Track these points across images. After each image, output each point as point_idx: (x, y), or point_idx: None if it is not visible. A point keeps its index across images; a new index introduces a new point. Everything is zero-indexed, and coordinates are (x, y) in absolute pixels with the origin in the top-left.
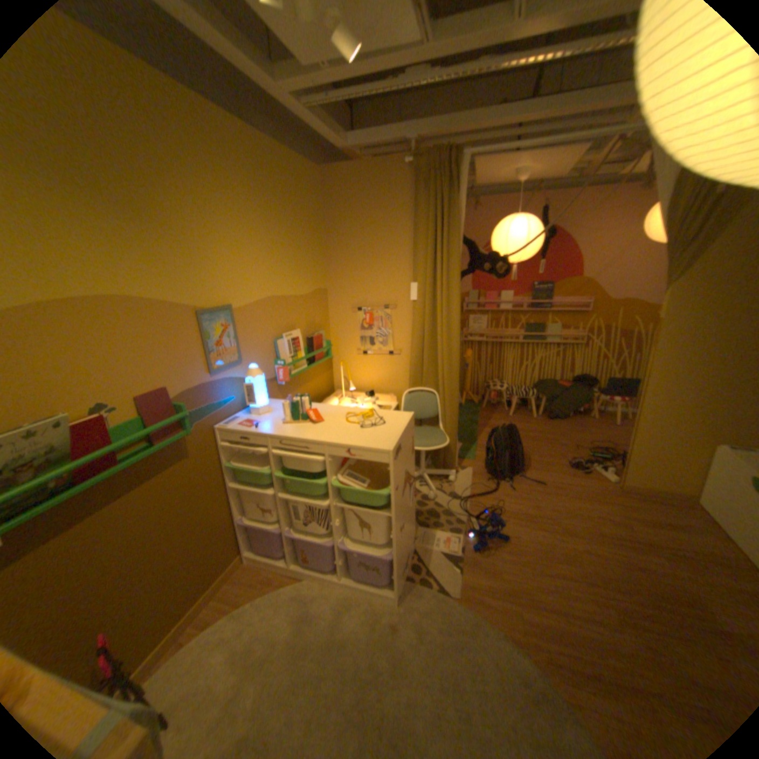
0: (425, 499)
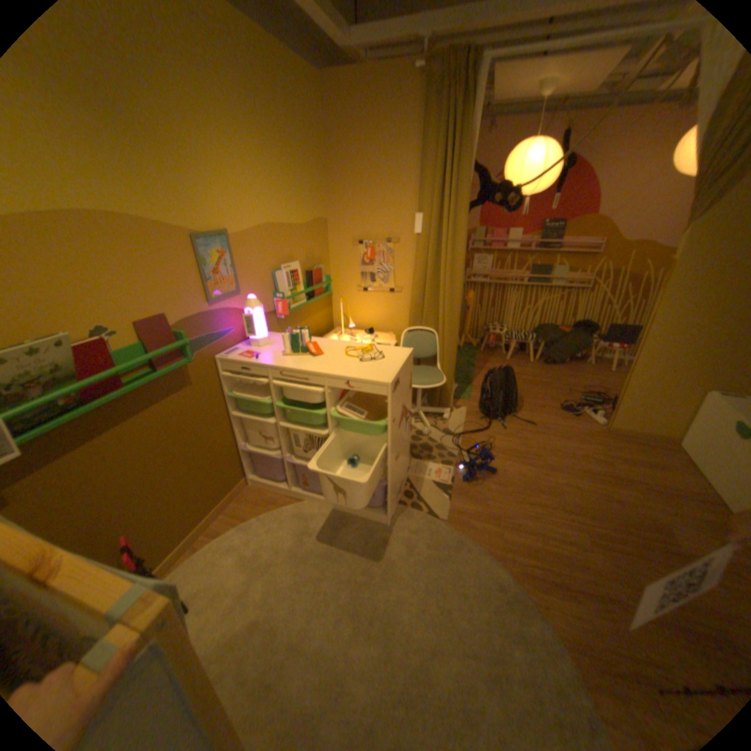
0: (419, 433)
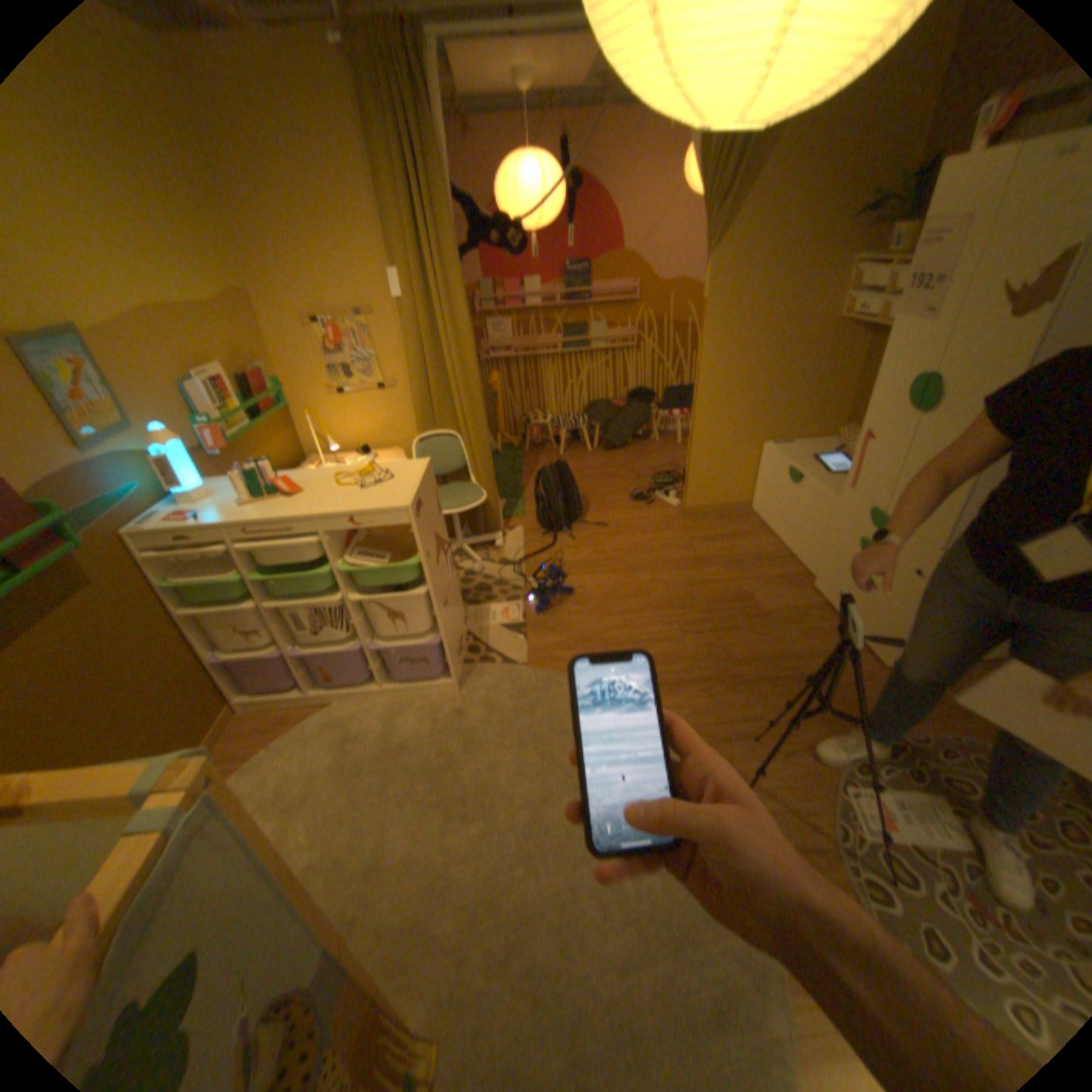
0: (469, 572)
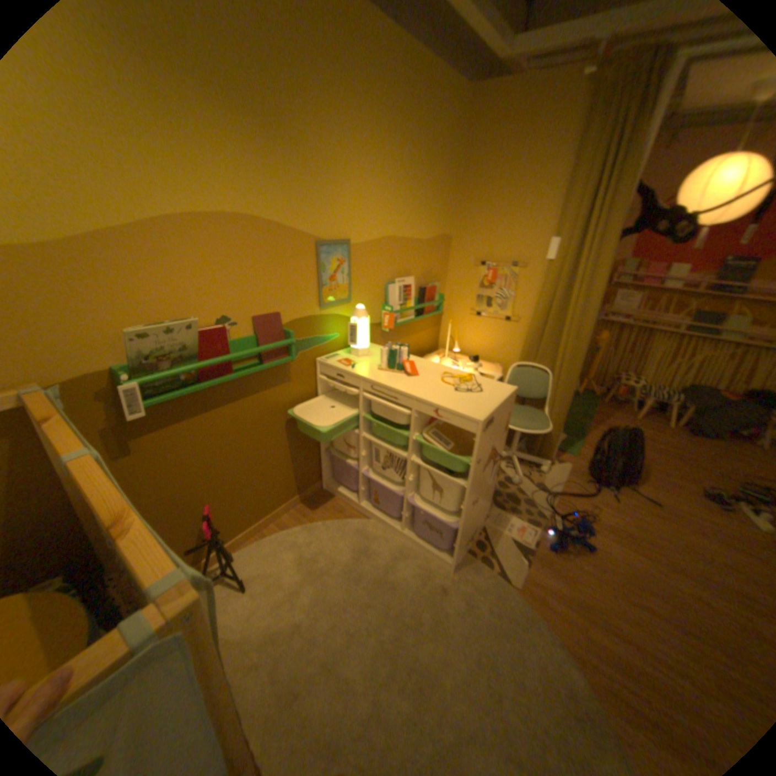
0: (508, 481)
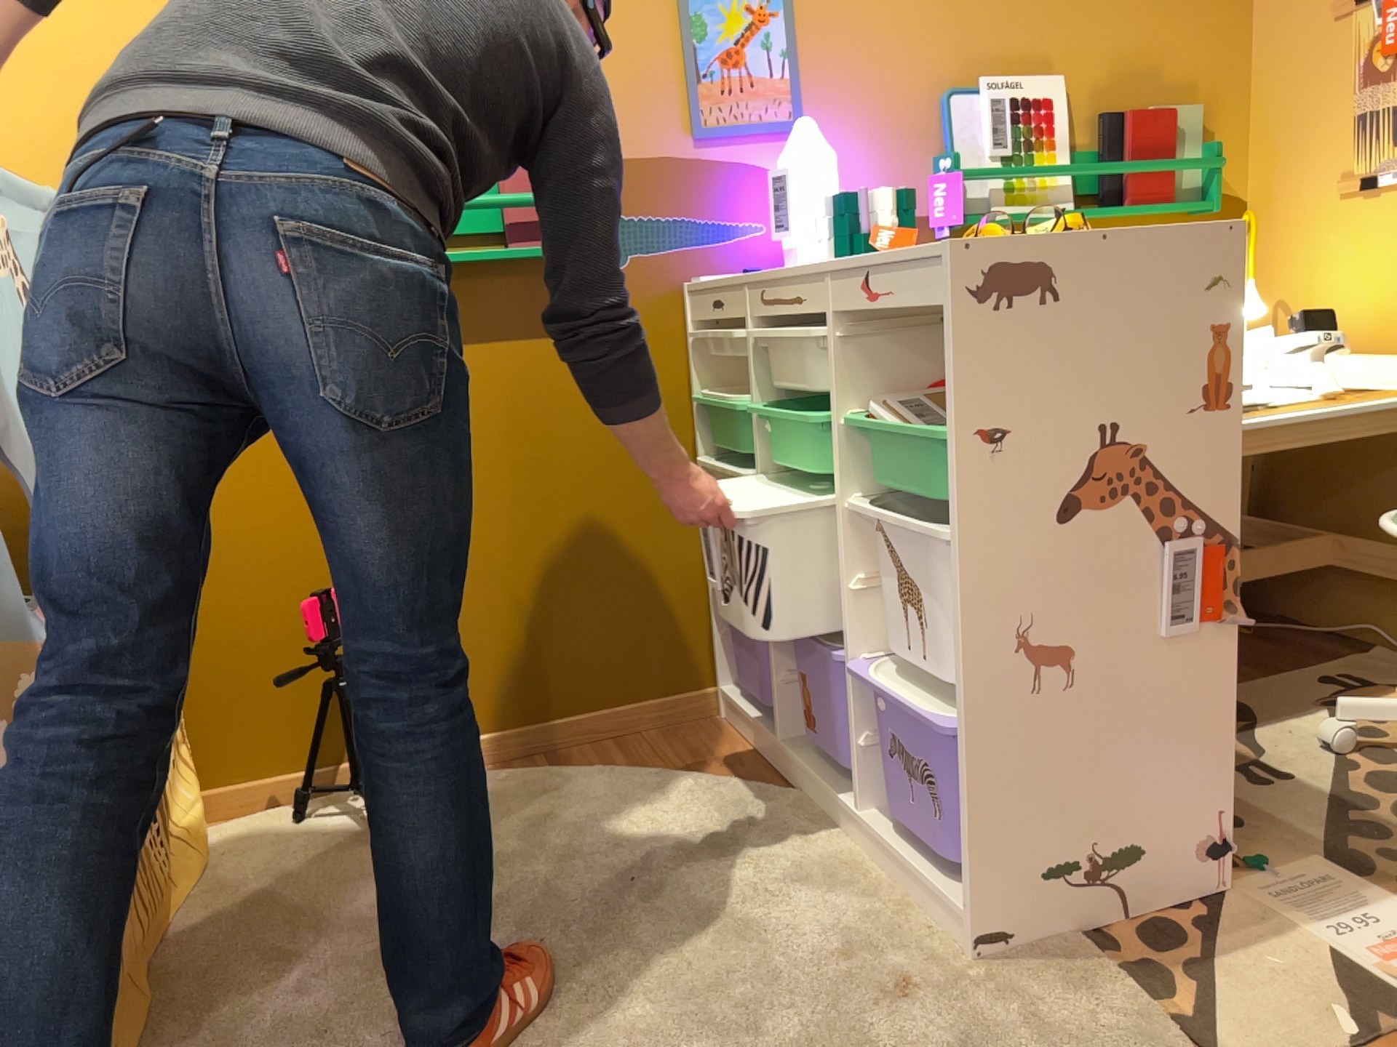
0: None
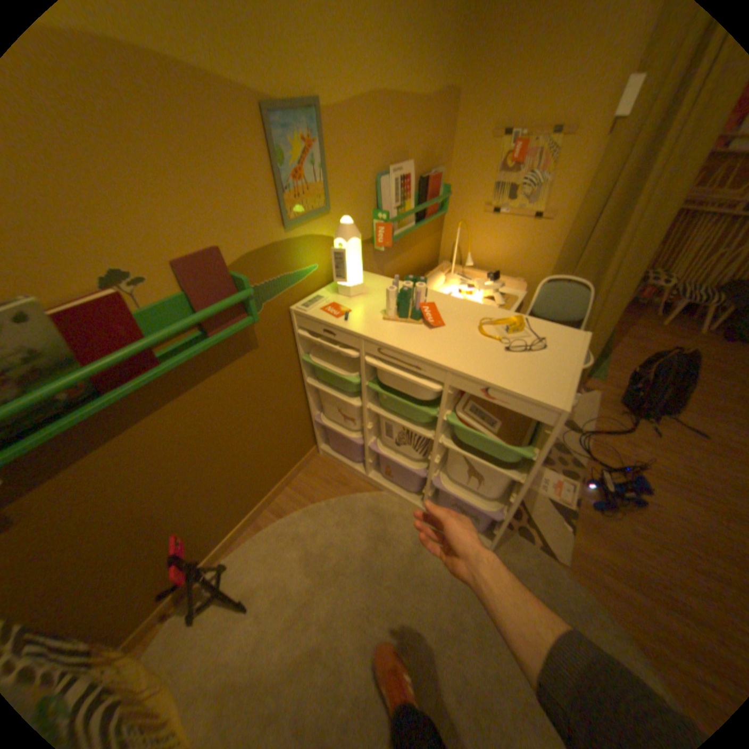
0: None
